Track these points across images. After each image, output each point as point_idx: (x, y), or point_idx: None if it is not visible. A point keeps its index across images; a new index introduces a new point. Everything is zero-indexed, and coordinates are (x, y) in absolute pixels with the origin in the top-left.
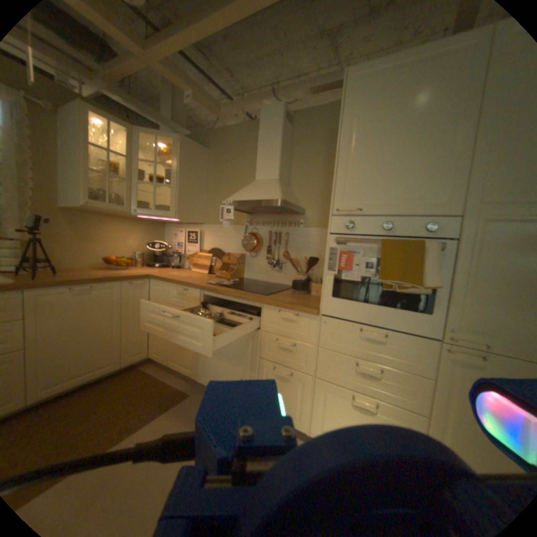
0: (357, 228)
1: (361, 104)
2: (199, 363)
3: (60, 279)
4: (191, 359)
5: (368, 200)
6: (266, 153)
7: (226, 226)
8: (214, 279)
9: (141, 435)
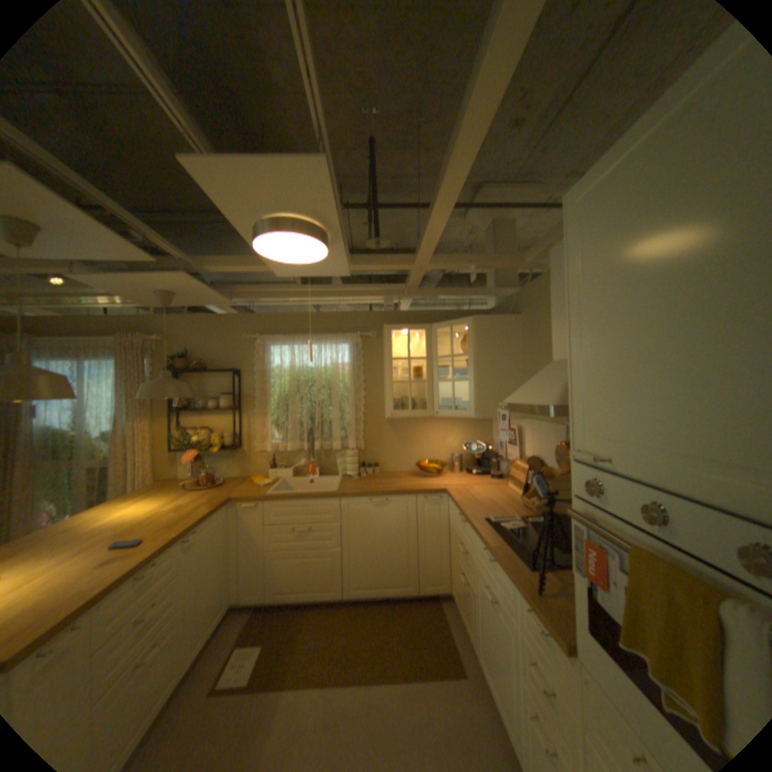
0: (609, 501)
1: (586, 253)
2: (479, 636)
3: (367, 488)
4: (474, 624)
5: (619, 445)
6: (560, 318)
7: (547, 423)
8: (516, 509)
9: (394, 691)
